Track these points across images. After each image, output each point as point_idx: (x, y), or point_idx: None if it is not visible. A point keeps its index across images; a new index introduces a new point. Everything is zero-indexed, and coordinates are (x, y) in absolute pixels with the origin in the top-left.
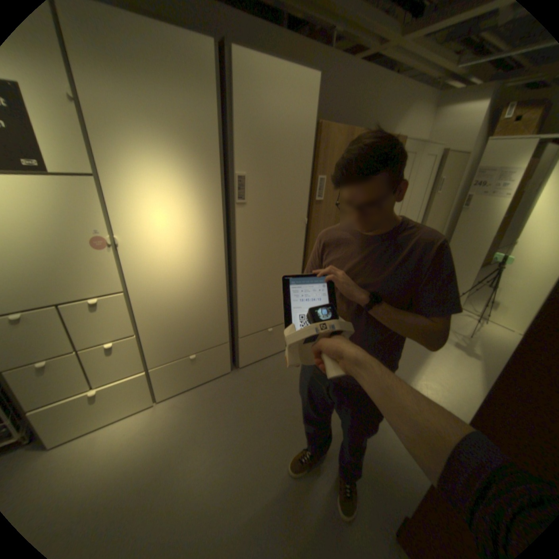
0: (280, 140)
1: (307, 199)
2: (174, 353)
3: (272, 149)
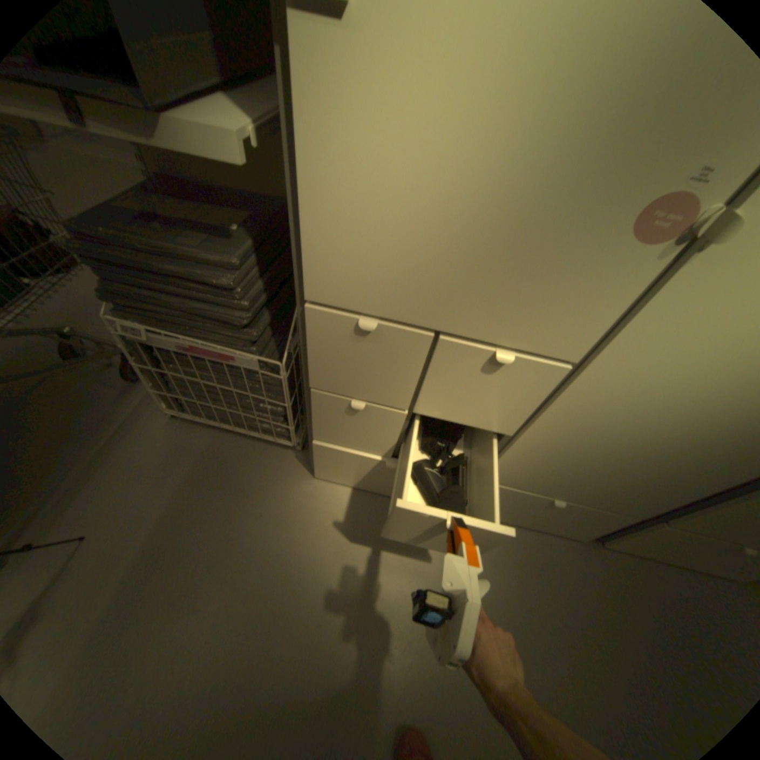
0: None
1: None
2: (539, 485)
3: None
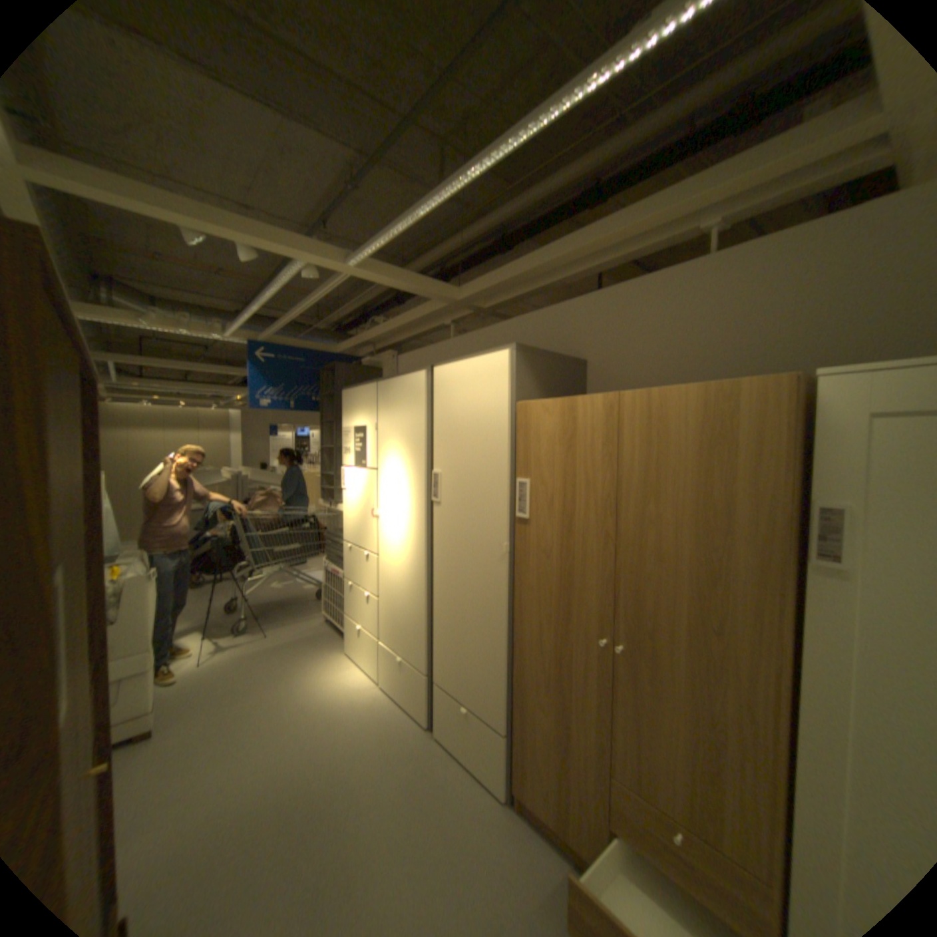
0: (469, 436)
1: (506, 512)
2: (392, 642)
3: (461, 446)
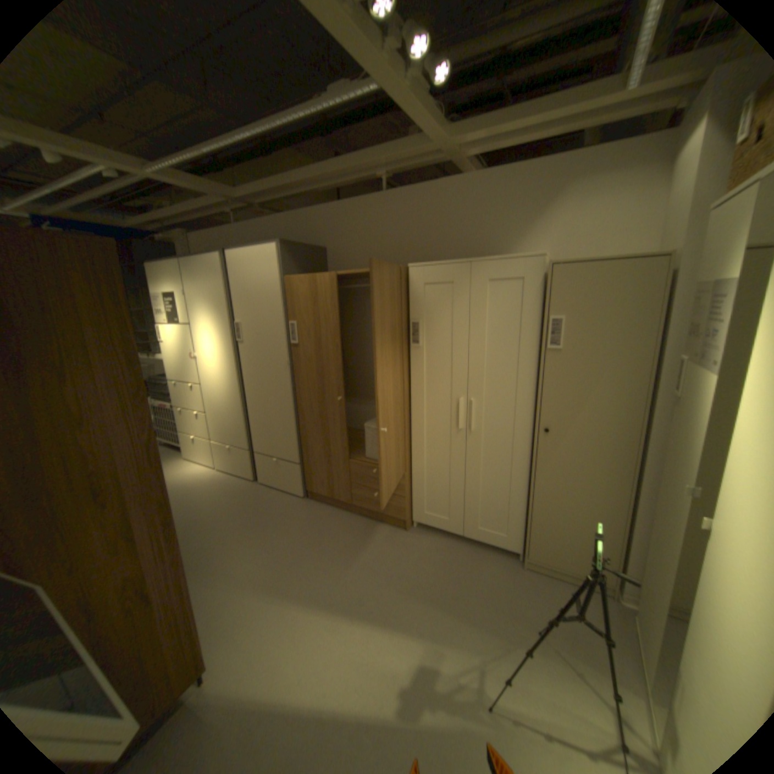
0: (257, 297)
1: (285, 342)
2: (221, 438)
3: (252, 304)
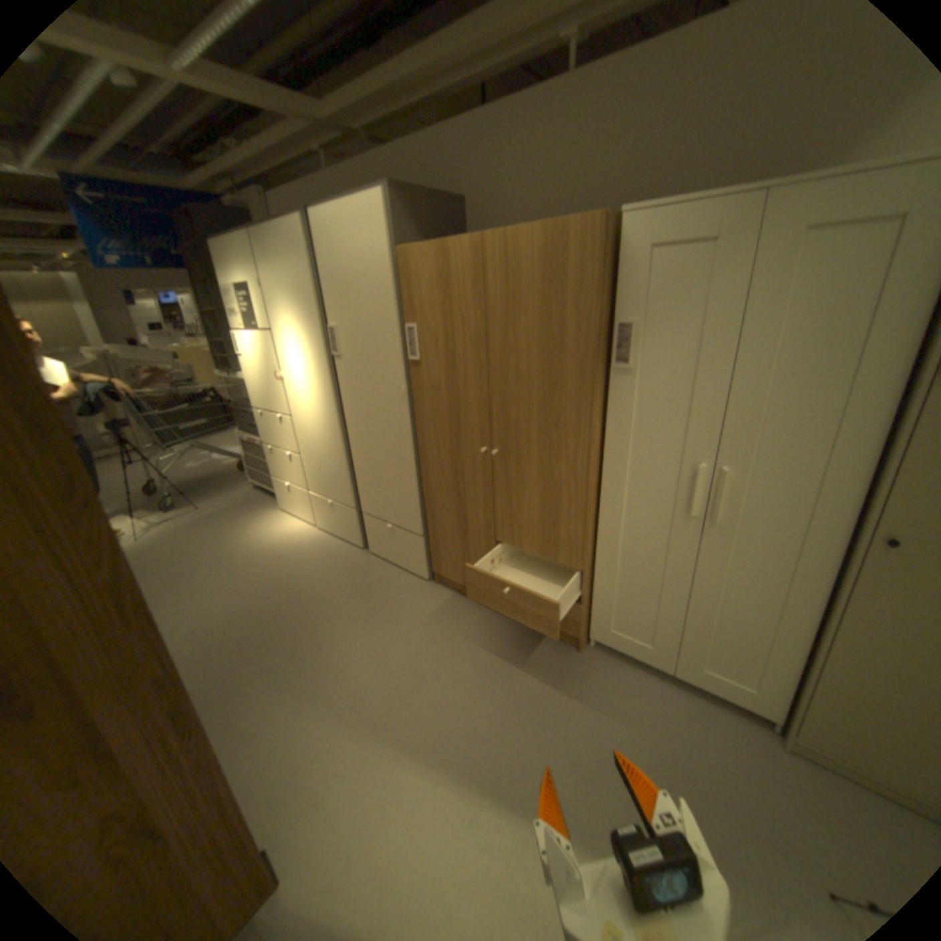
0: (357, 286)
1: (401, 357)
2: (321, 489)
3: (352, 297)
